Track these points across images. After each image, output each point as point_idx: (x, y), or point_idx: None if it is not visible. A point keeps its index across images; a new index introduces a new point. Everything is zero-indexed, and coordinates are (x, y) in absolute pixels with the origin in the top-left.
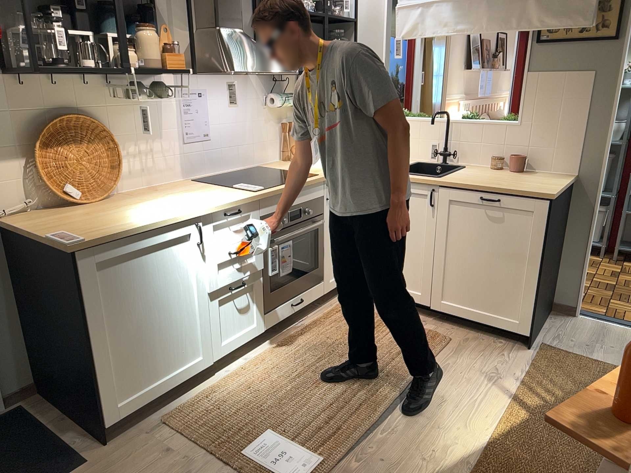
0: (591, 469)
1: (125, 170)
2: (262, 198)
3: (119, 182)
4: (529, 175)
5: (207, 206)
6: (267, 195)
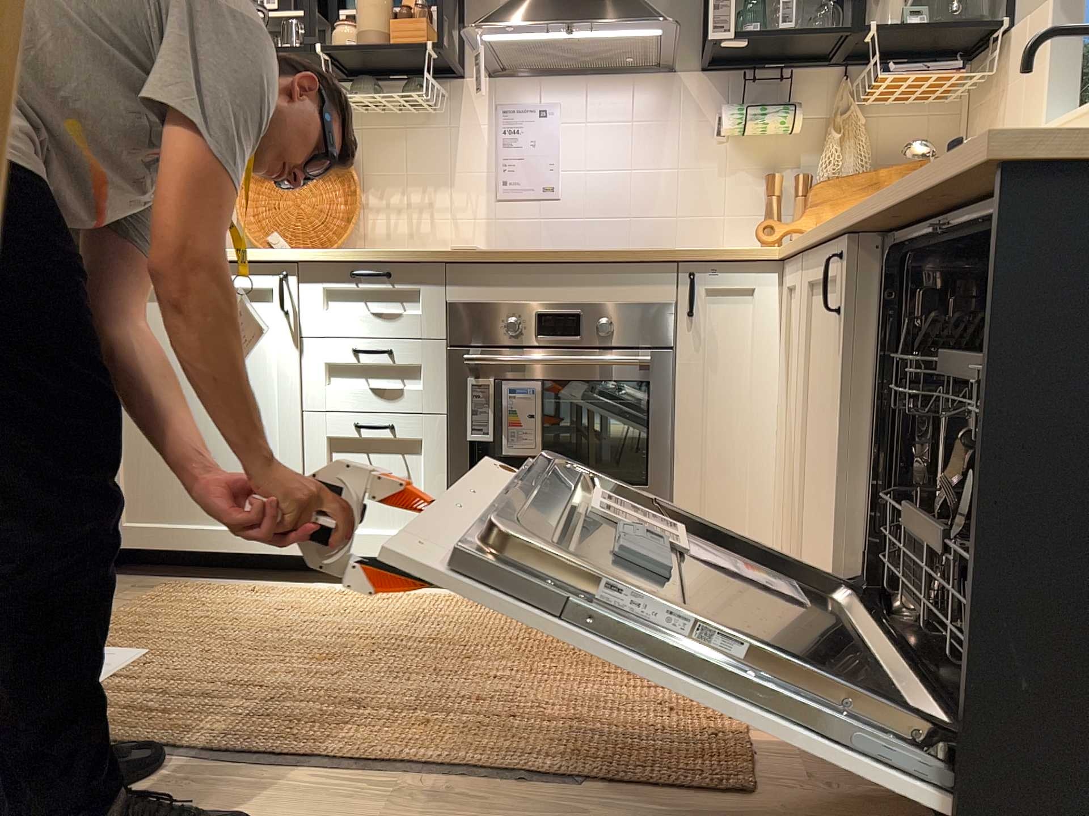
0: None
1: (379, 230)
2: (449, 261)
3: (367, 248)
4: None
5: (317, 251)
6: (463, 257)
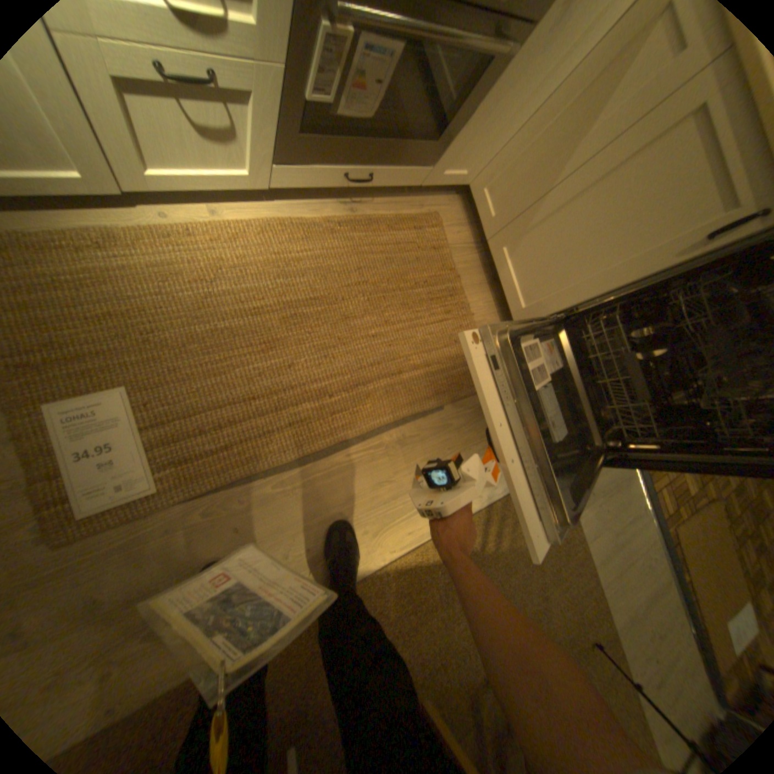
0: (430, 662)
1: None
2: None
3: None
4: None
5: None
6: None
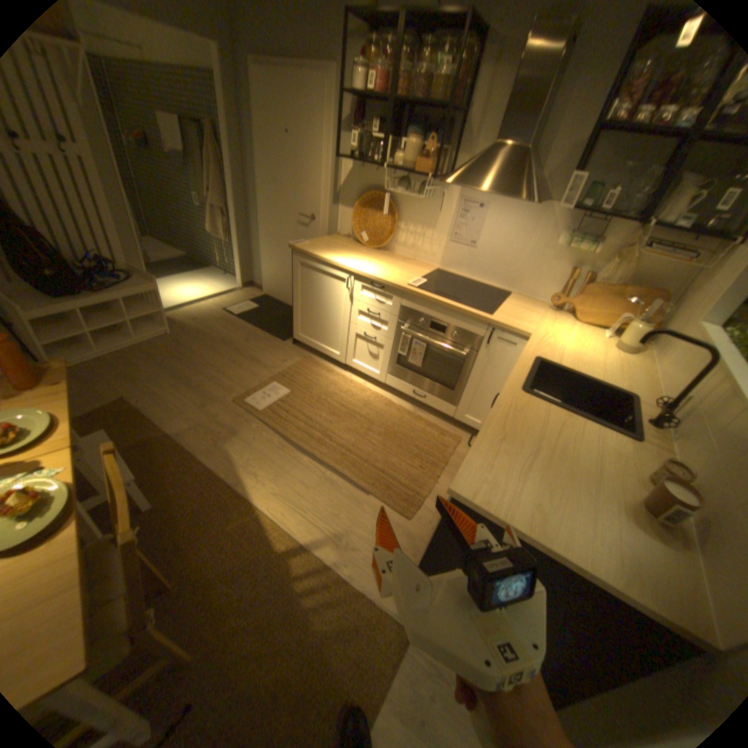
0: (200, 576)
1: (402, 241)
2: (404, 291)
3: (396, 246)
4: (639, 526)
5: (361, 271)
6: (409, 292)
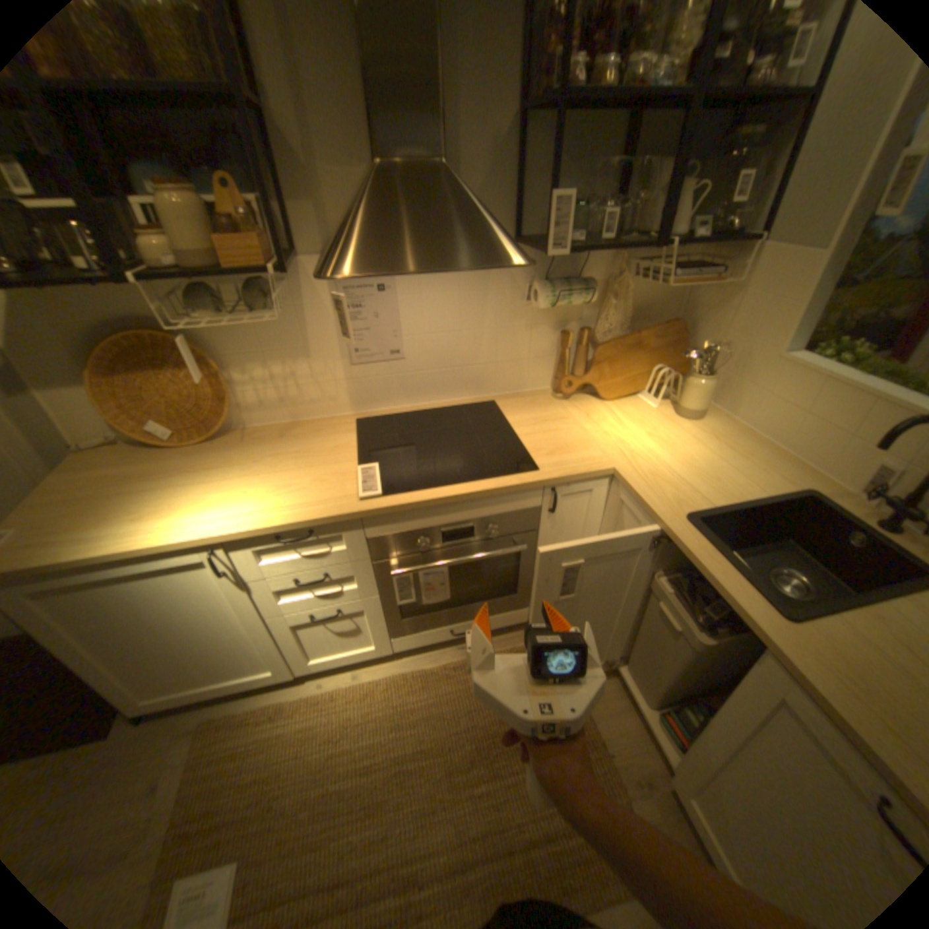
0: None
1: (253, 398)
2: (365, 514)
3: (246, 412)
4: None
5: (236, 525)
6: (377, 511)
